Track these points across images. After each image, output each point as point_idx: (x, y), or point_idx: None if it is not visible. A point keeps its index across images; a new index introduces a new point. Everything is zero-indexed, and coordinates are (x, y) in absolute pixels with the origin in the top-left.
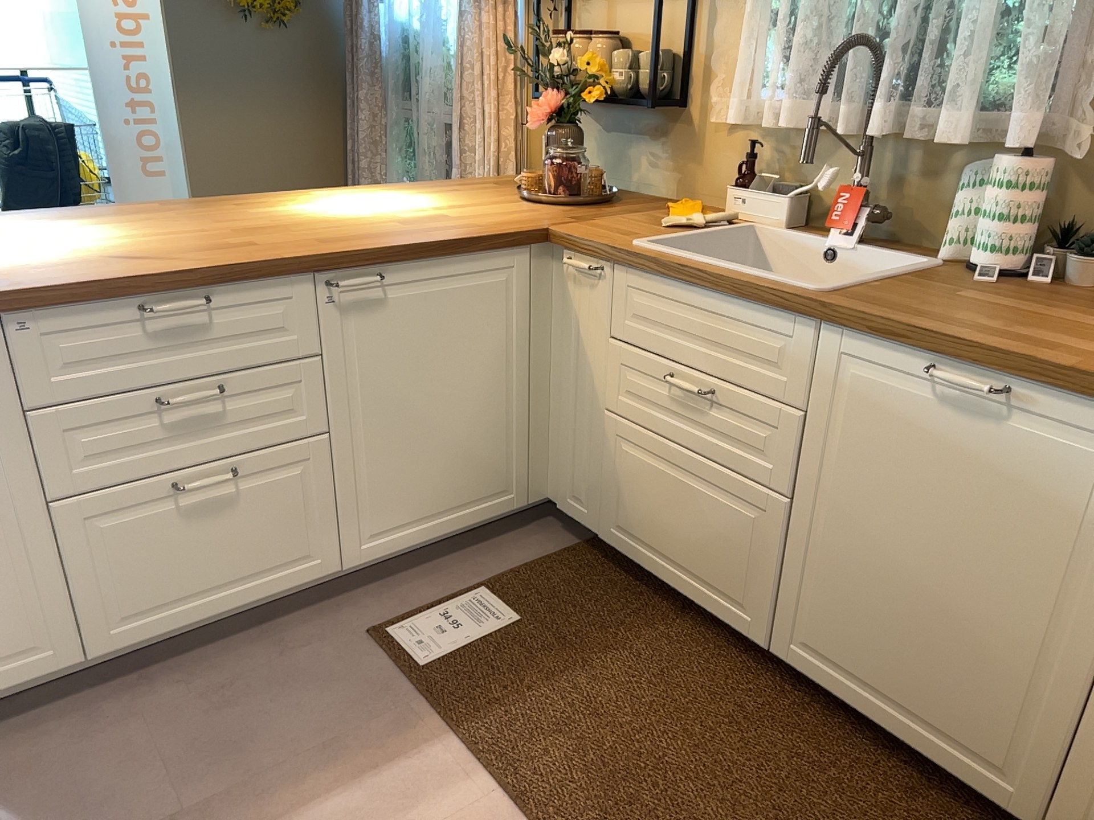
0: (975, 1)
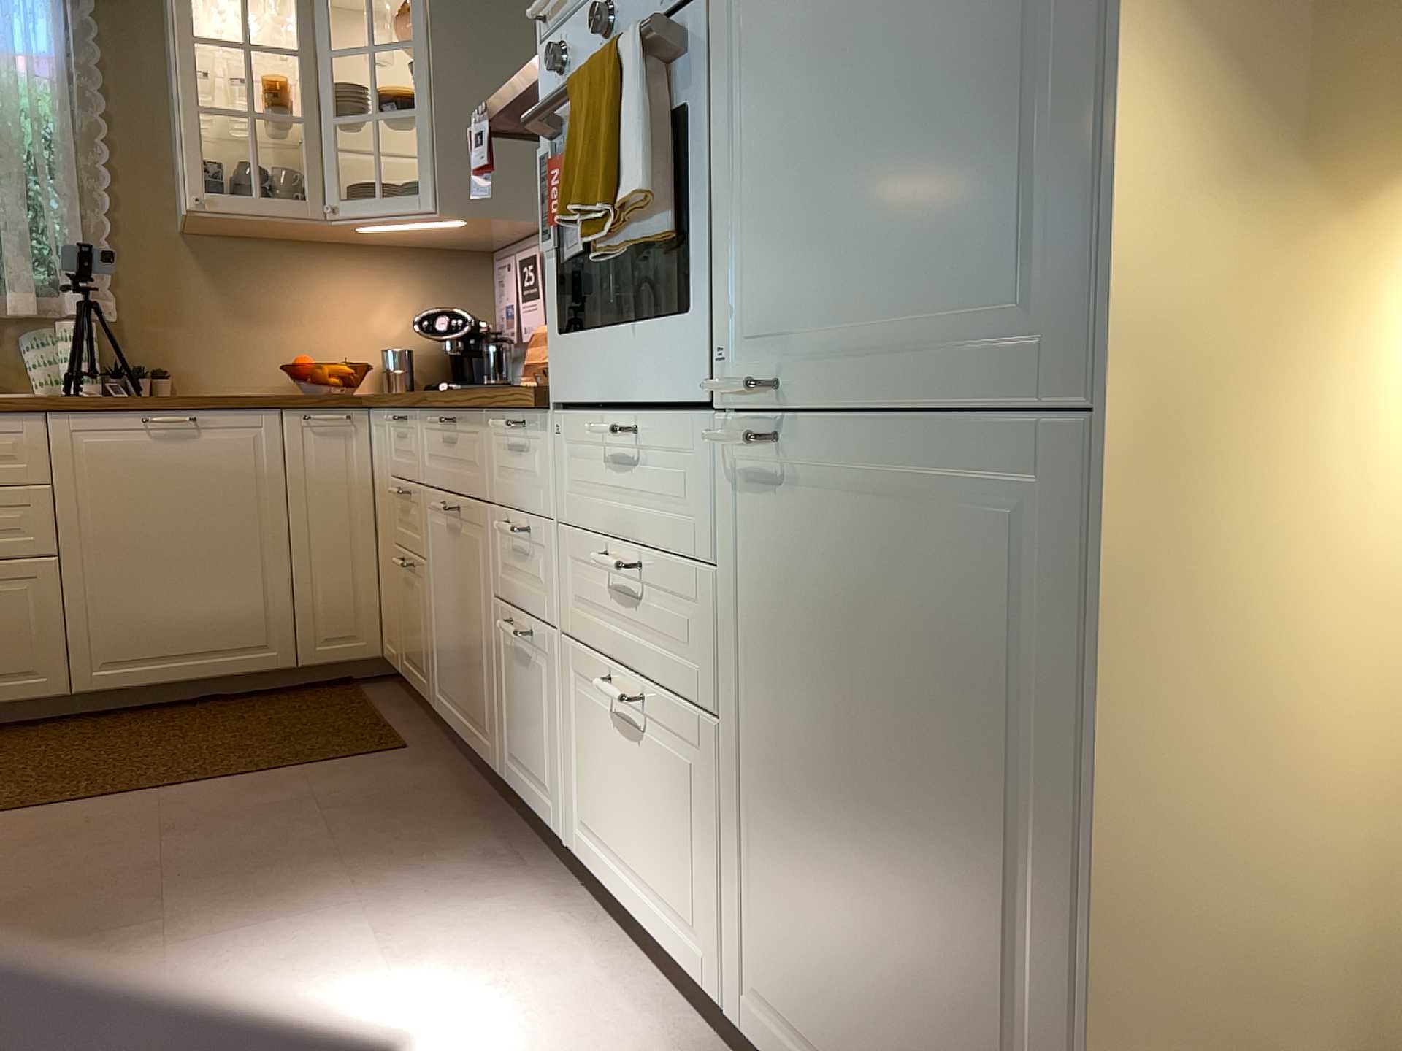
0: (10, 222)
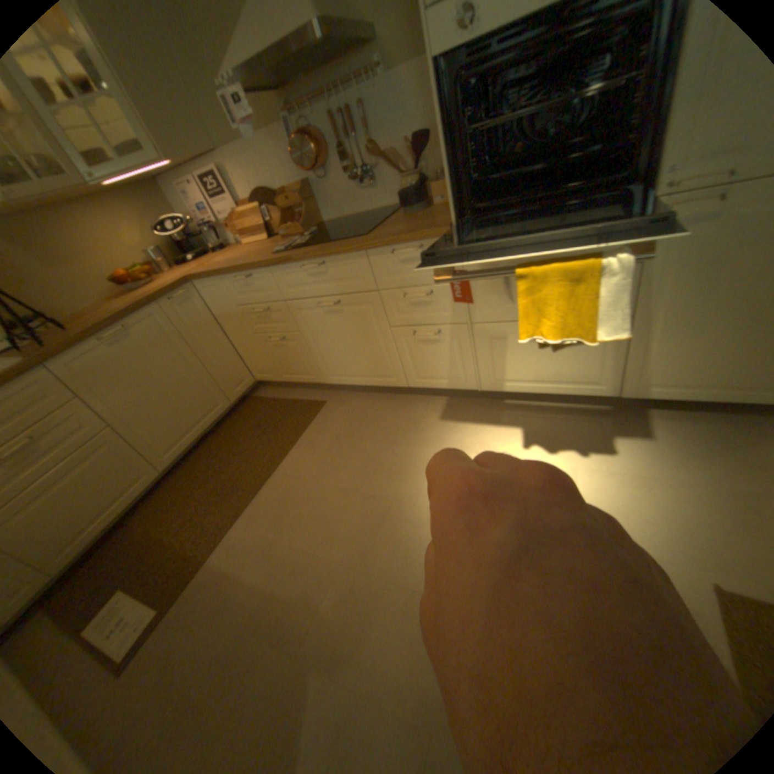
0: None
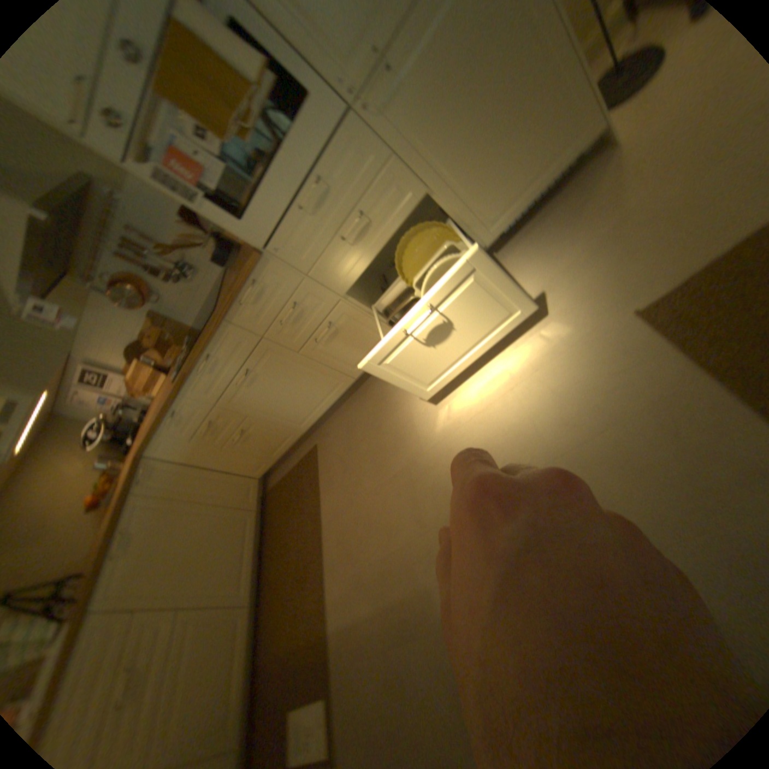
0: None
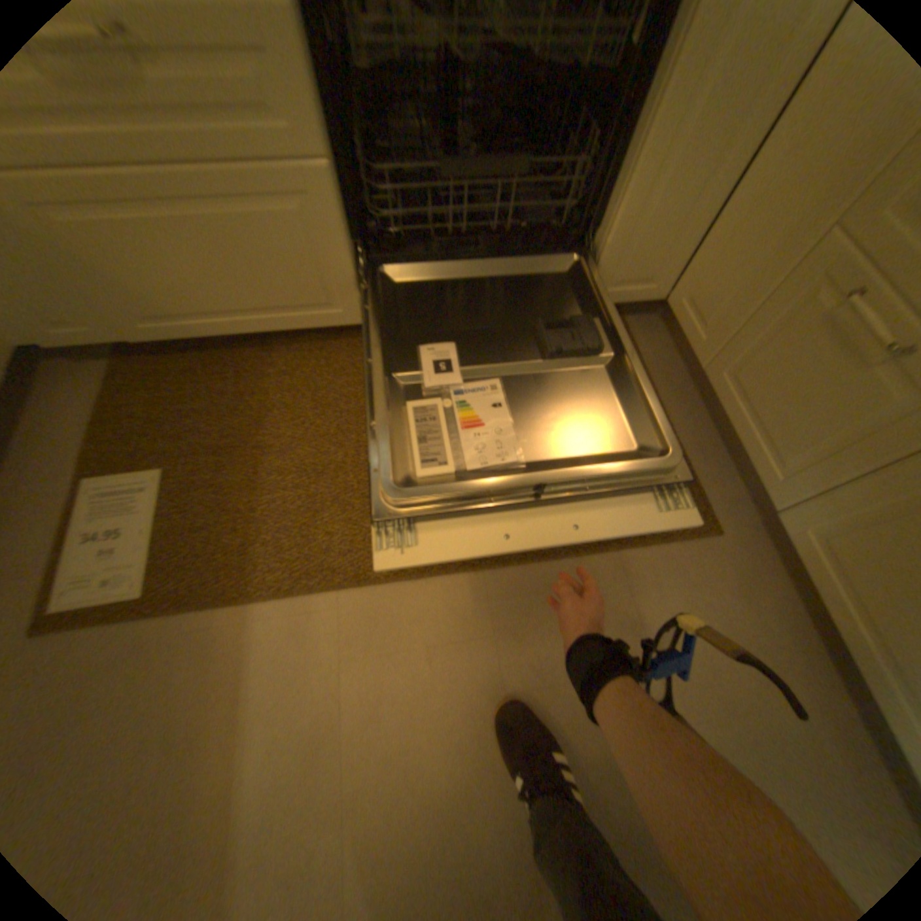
0: None
